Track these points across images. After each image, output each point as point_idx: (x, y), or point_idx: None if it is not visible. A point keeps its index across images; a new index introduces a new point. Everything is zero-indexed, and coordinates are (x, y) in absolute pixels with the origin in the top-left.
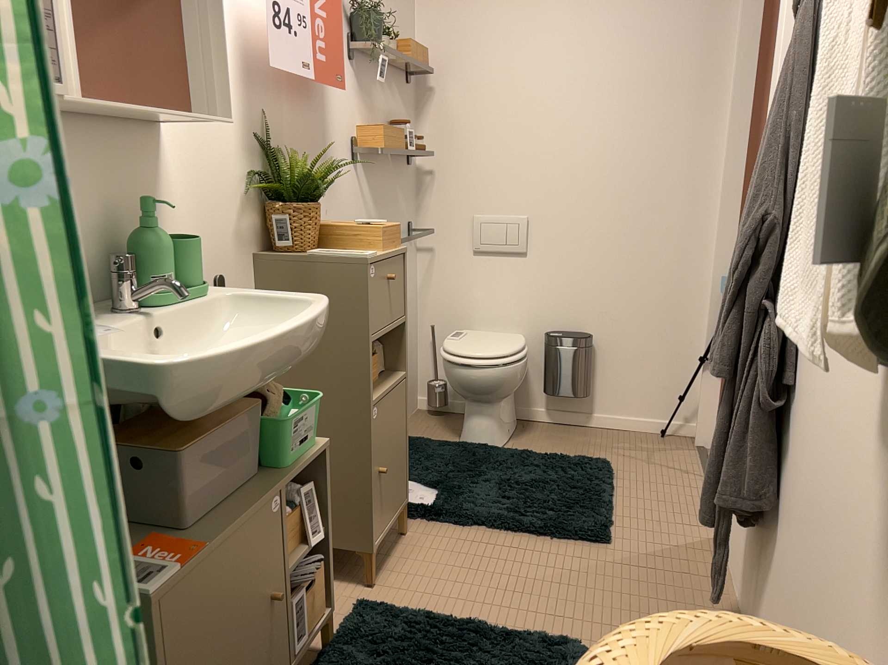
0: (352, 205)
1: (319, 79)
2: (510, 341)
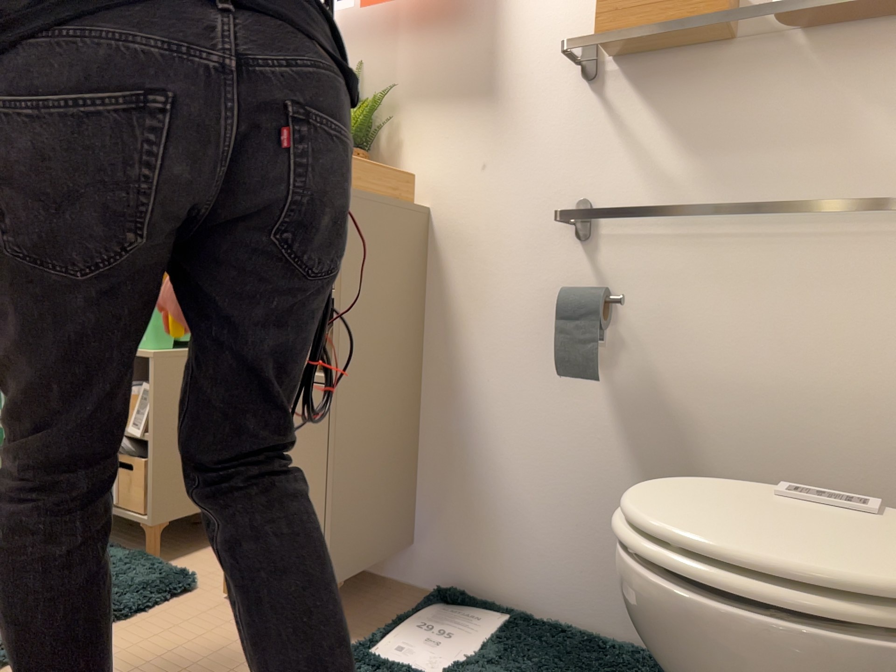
0: (564, 153)
1: (374, 3)
2: (808, 545)
